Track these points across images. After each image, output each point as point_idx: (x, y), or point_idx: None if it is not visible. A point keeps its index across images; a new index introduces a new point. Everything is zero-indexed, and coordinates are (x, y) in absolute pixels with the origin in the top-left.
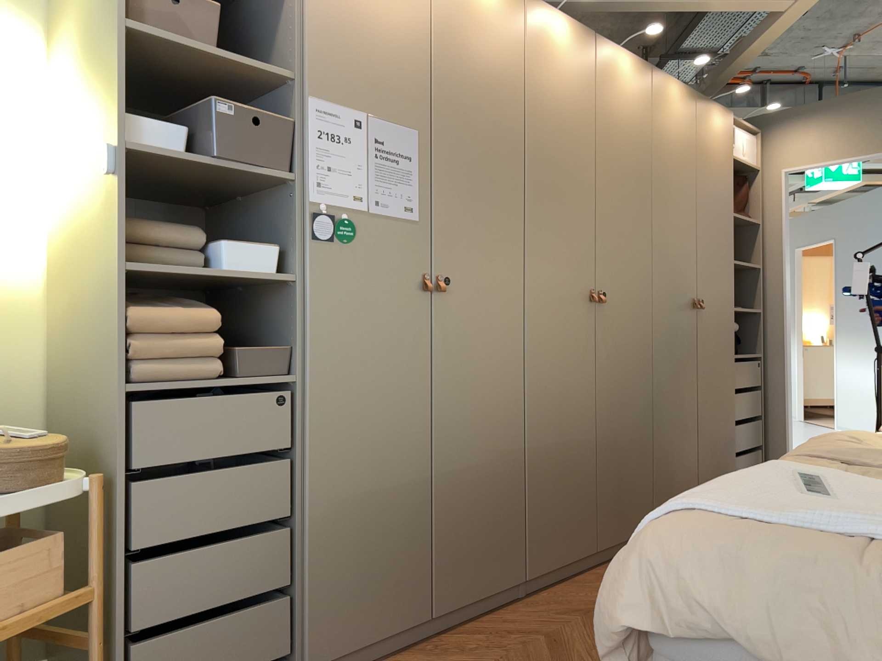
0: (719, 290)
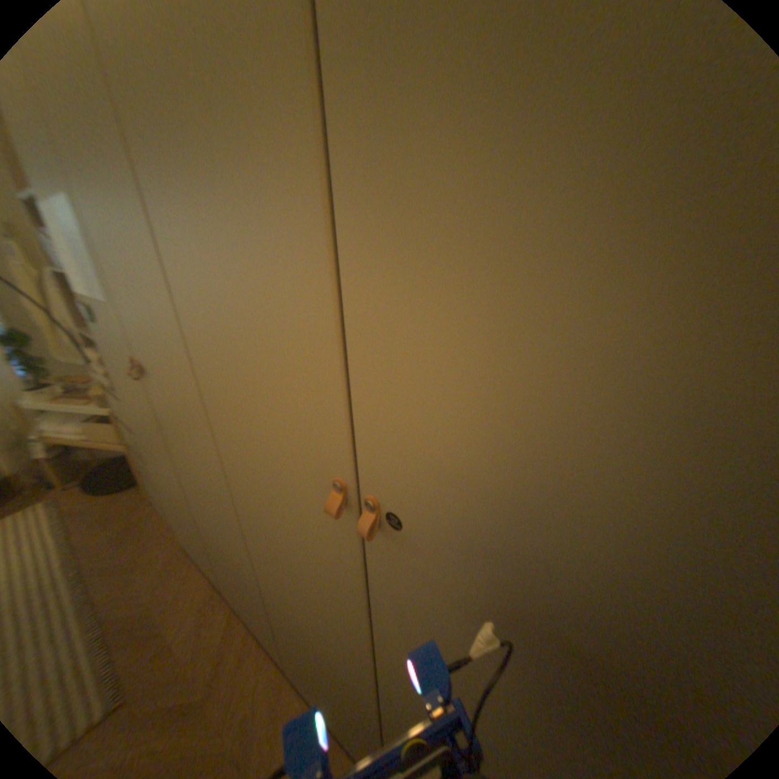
0: None
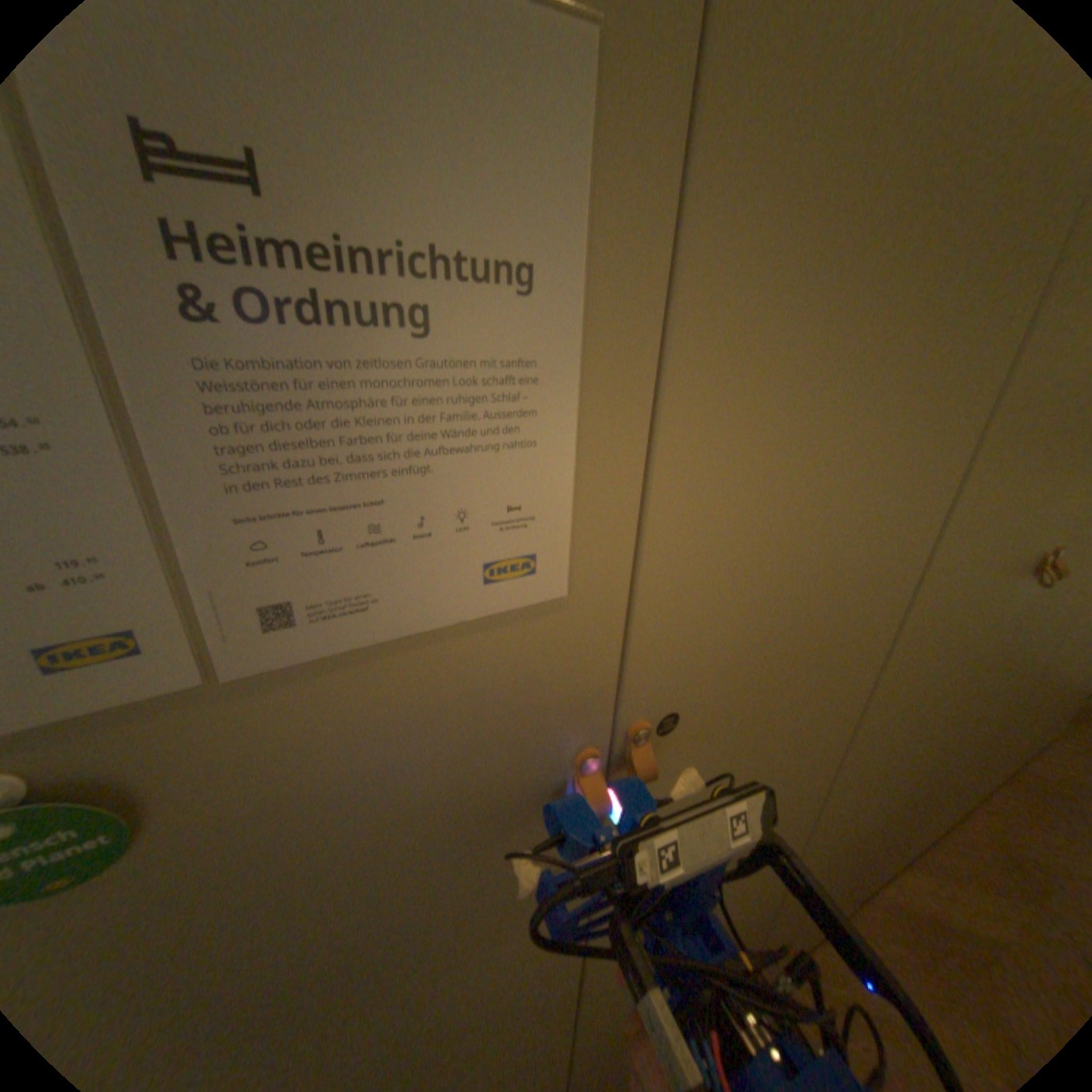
0: None
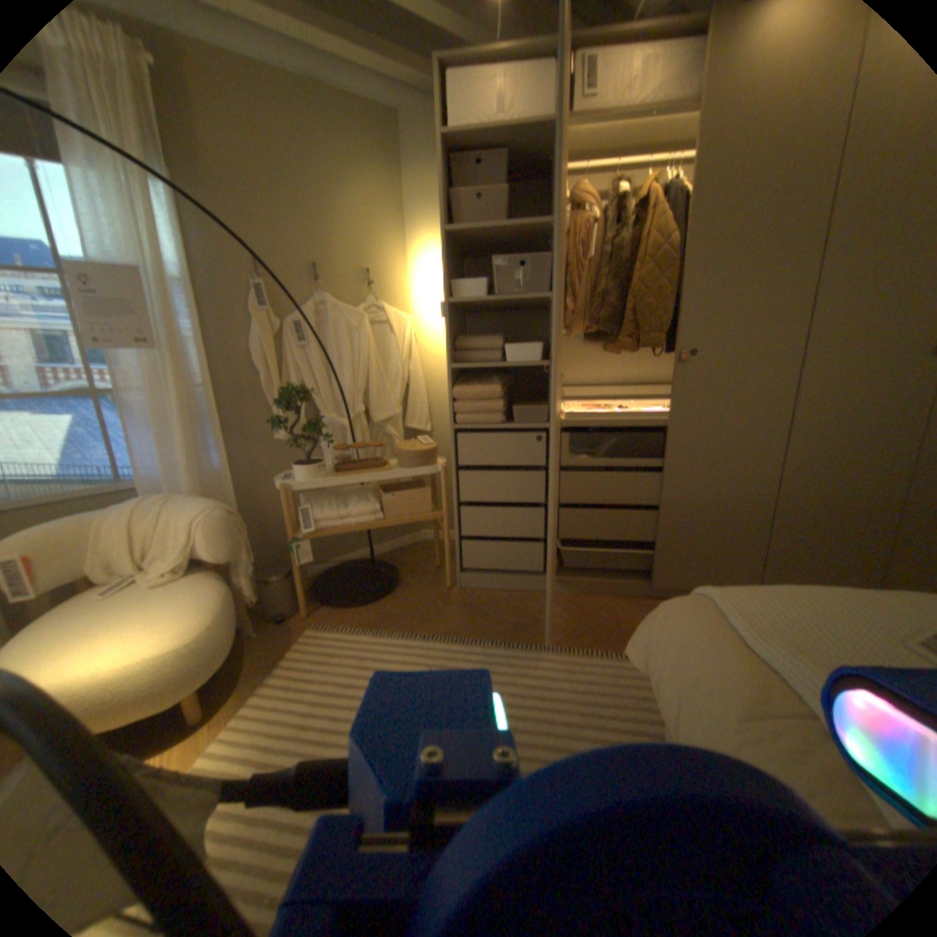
0: None
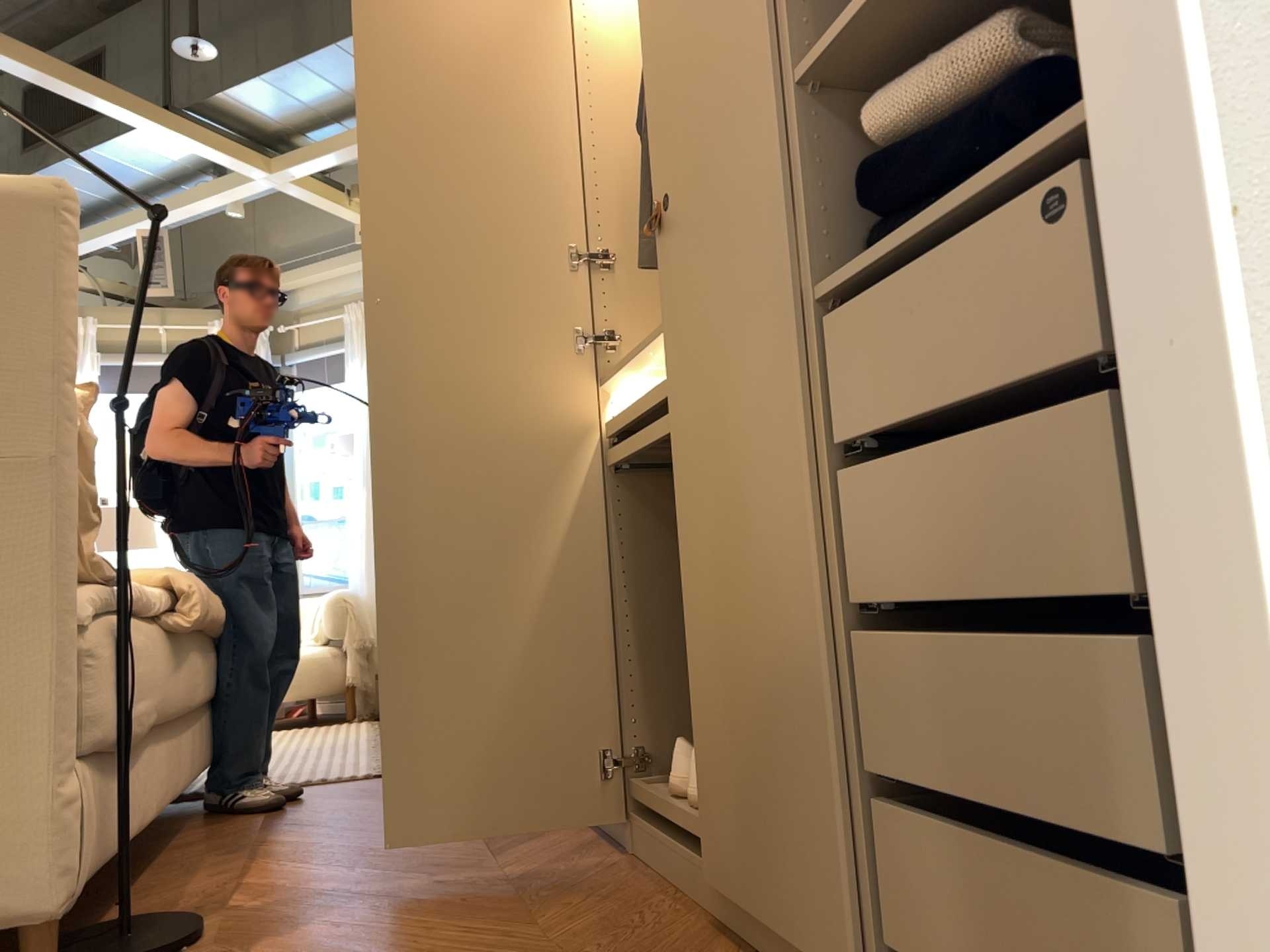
0: (722, 96)
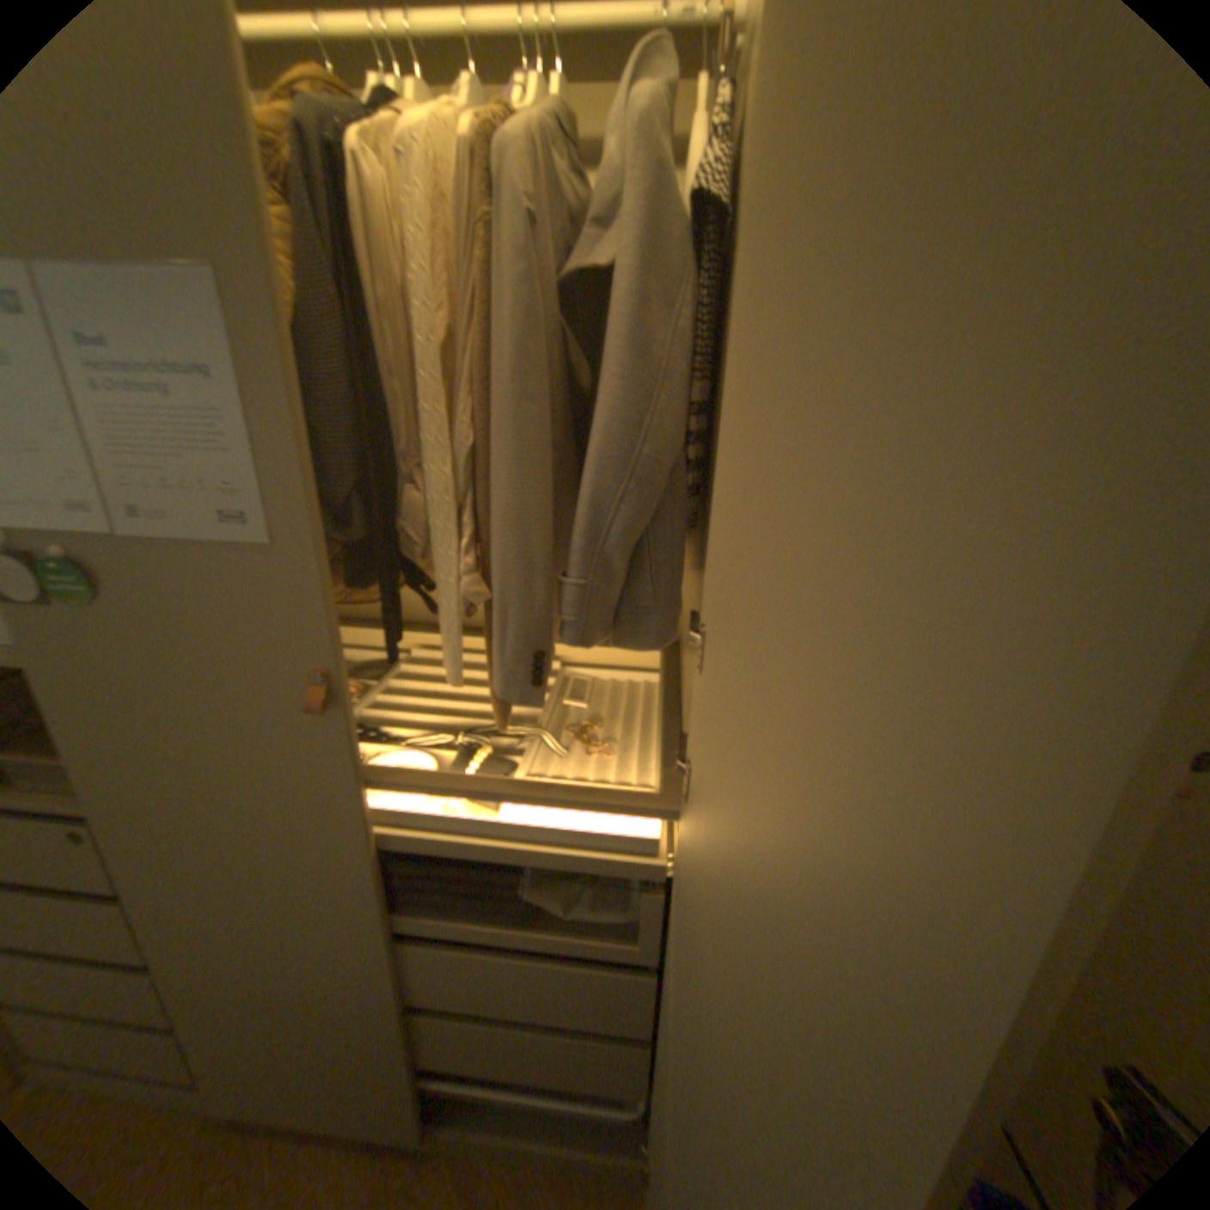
0: None
